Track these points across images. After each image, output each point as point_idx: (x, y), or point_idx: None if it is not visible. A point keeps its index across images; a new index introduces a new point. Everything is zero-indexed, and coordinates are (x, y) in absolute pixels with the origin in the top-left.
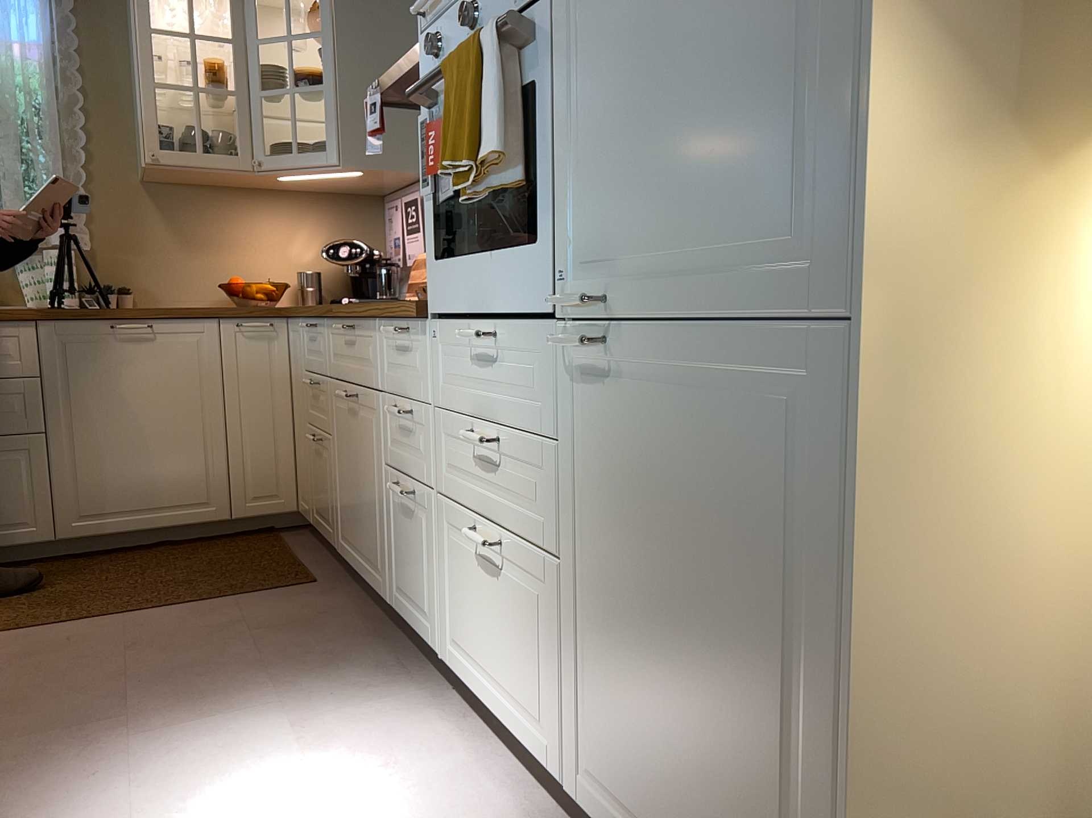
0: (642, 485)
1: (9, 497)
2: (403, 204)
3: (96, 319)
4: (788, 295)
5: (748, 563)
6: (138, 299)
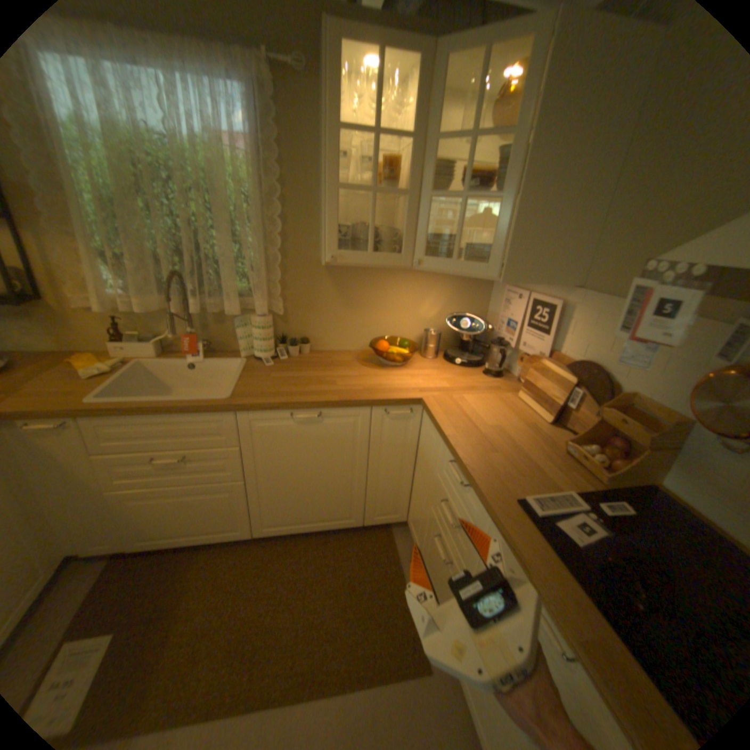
0: None
1: (222, 517)
2: (532, 300)
3: (280, 409)
4: None
5: None
6: (314, 344)
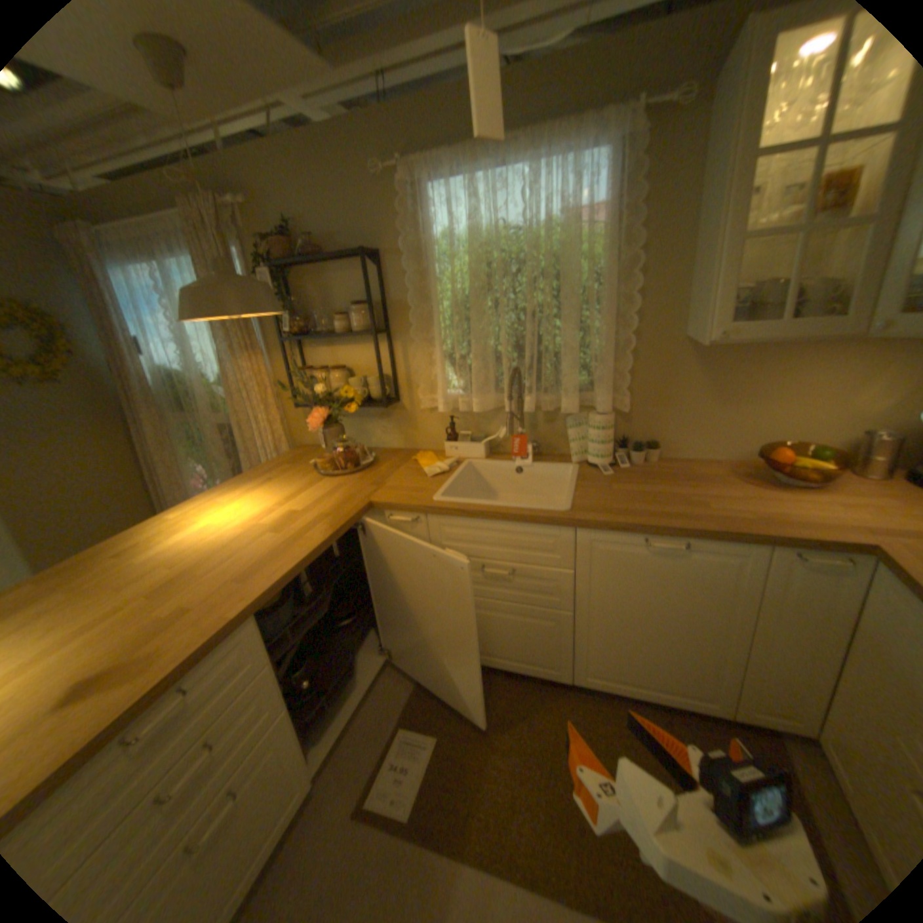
0: None
1: (543, 649)
2: None
3: (633, 532)
4: None
5: None
6: (665, 449)
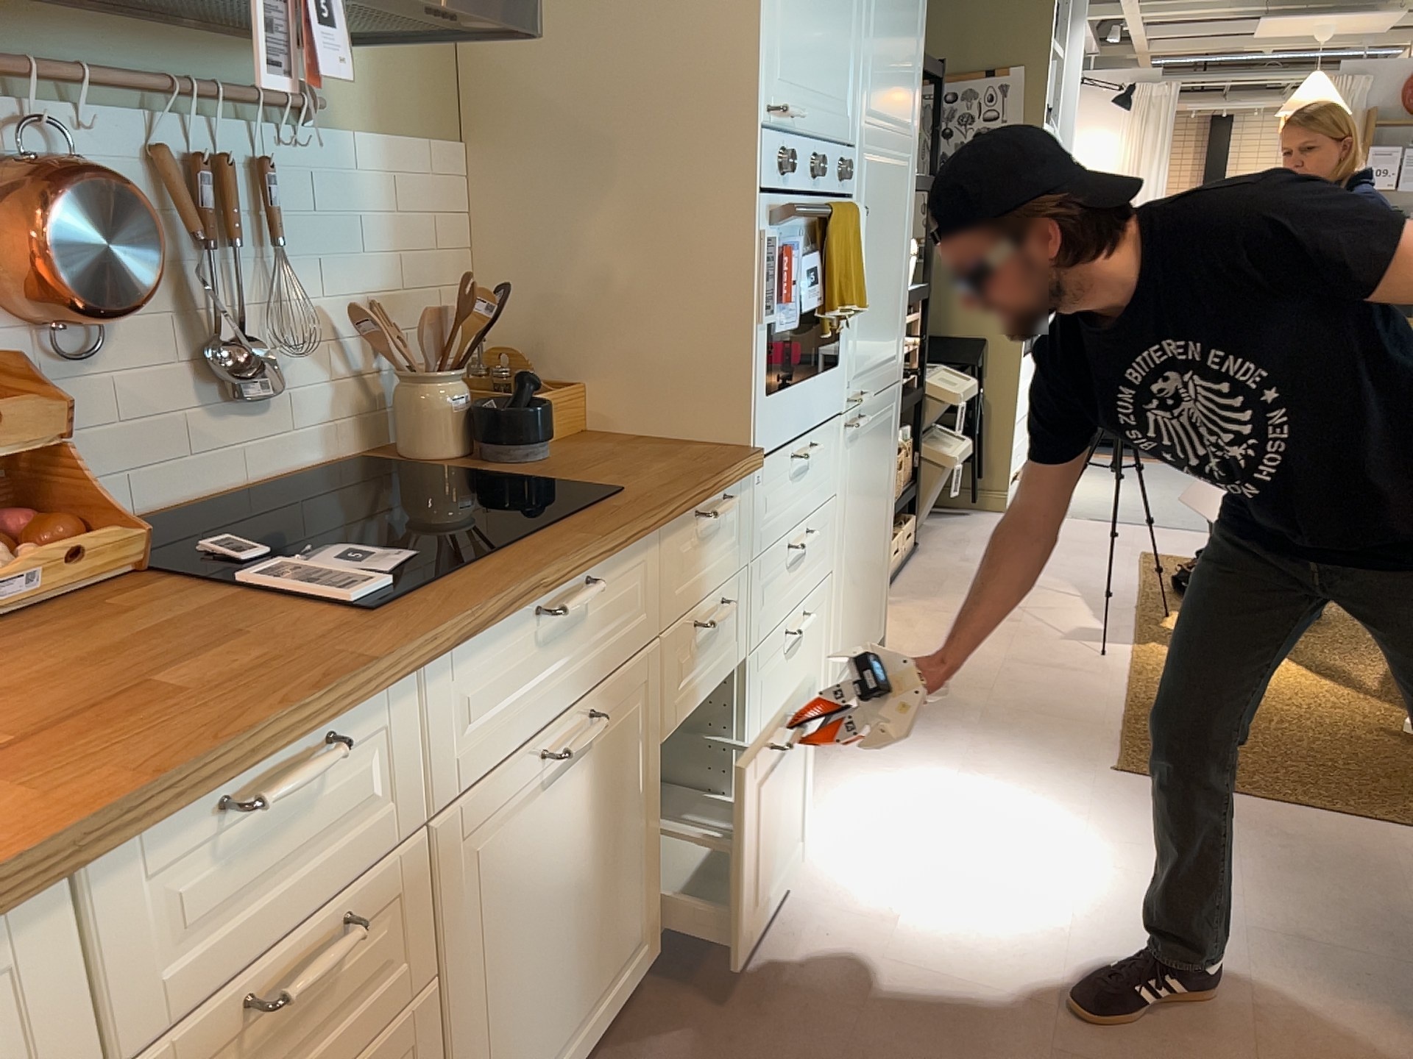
0: (863, 482)
1: None
2: None
3: None
4: (893, 374)
5: (882, 483)
6: None
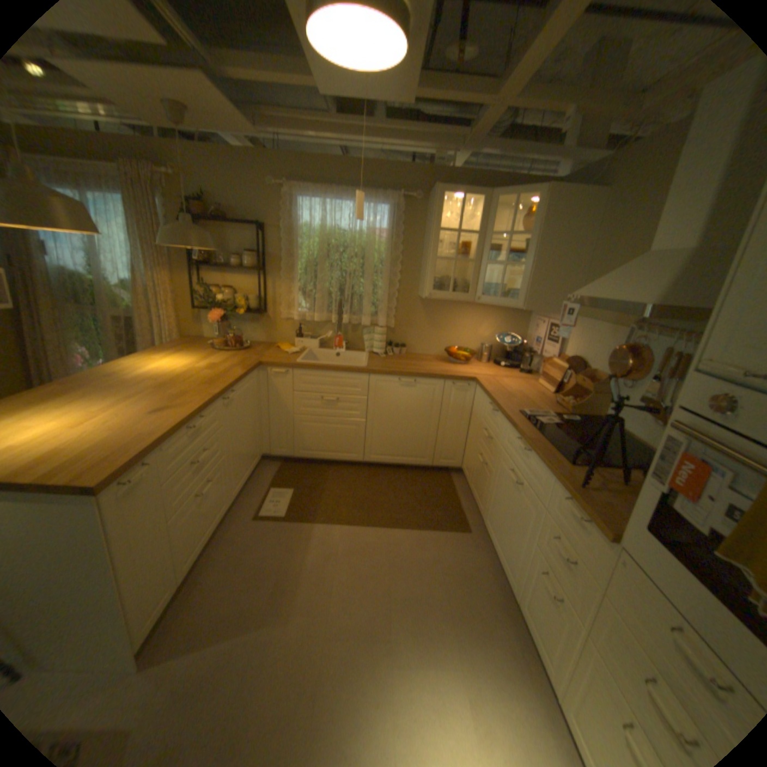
0: None
1: (349, 442)
2: (549, 324)
3: (393, 375)
4: None
5: None
6: (408, 349)
